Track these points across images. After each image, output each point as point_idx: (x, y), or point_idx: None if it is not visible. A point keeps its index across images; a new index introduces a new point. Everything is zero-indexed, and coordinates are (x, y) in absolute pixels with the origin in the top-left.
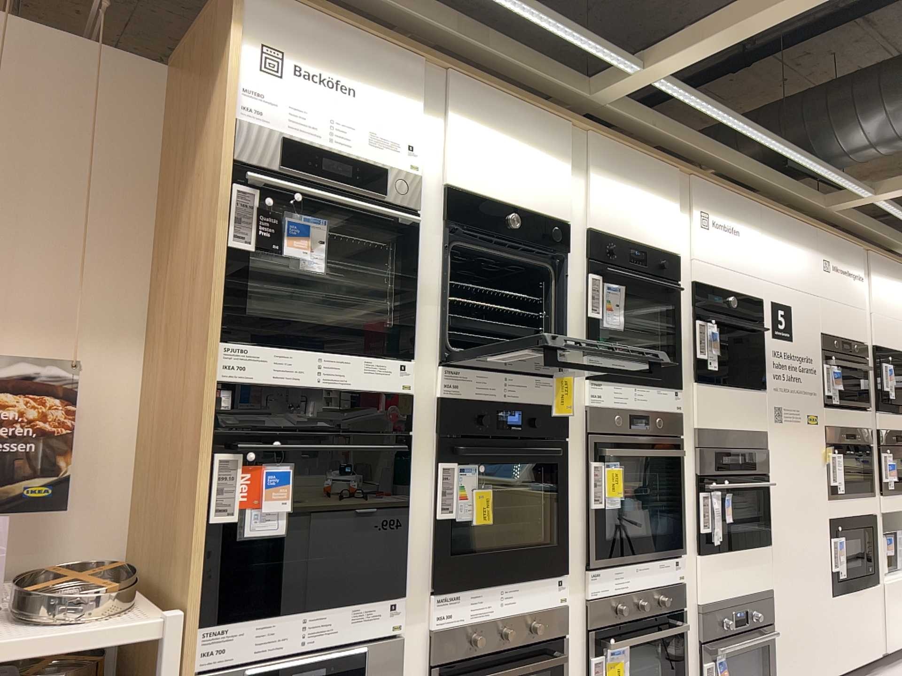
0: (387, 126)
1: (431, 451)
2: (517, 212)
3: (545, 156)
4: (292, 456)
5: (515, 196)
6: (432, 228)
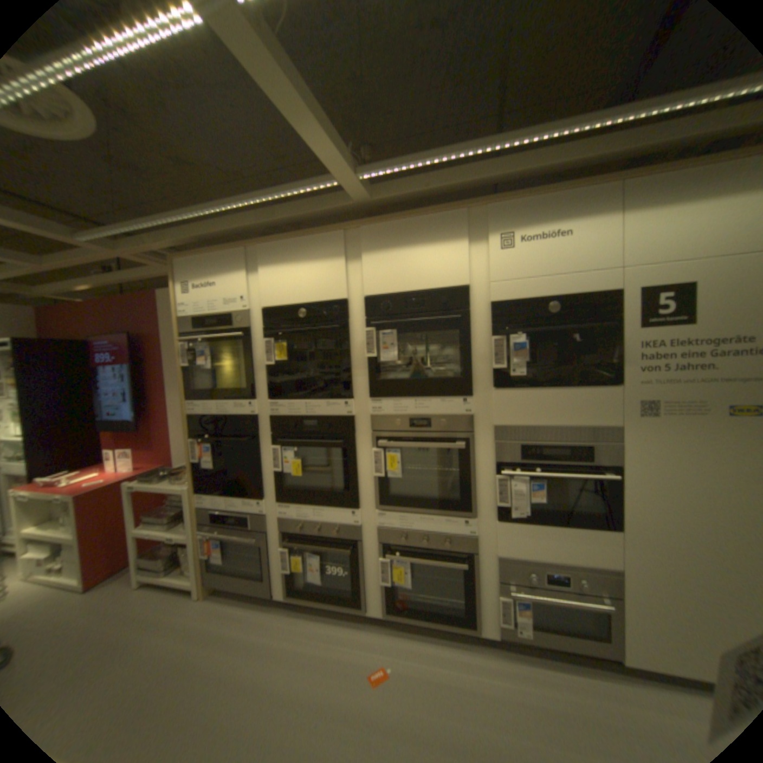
0: (225, 288)
1: (269, 444)
2: (307, 304)
3: (325, 257)
4: (206, 446)
5: (303, 294)
6: (257, 332)
